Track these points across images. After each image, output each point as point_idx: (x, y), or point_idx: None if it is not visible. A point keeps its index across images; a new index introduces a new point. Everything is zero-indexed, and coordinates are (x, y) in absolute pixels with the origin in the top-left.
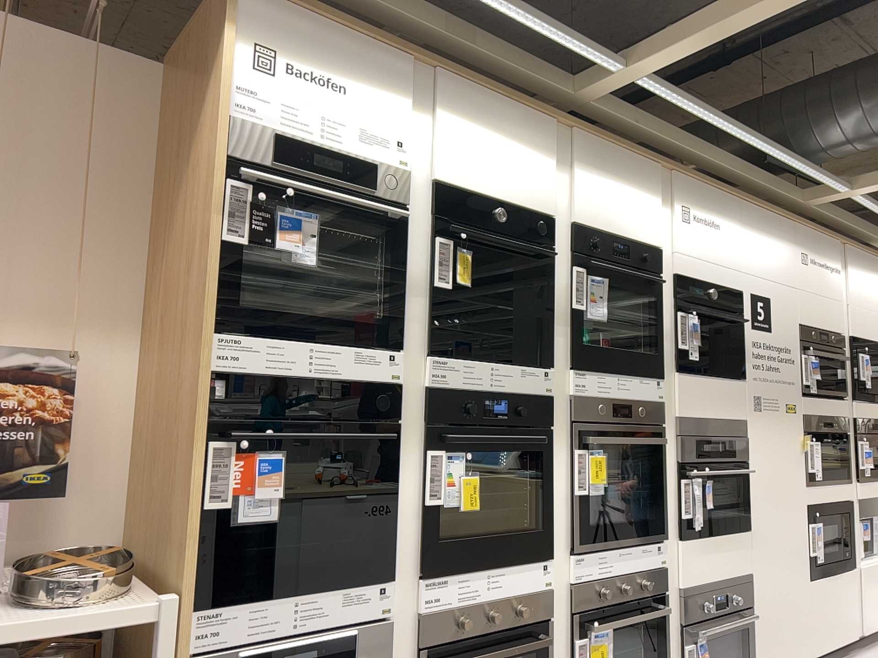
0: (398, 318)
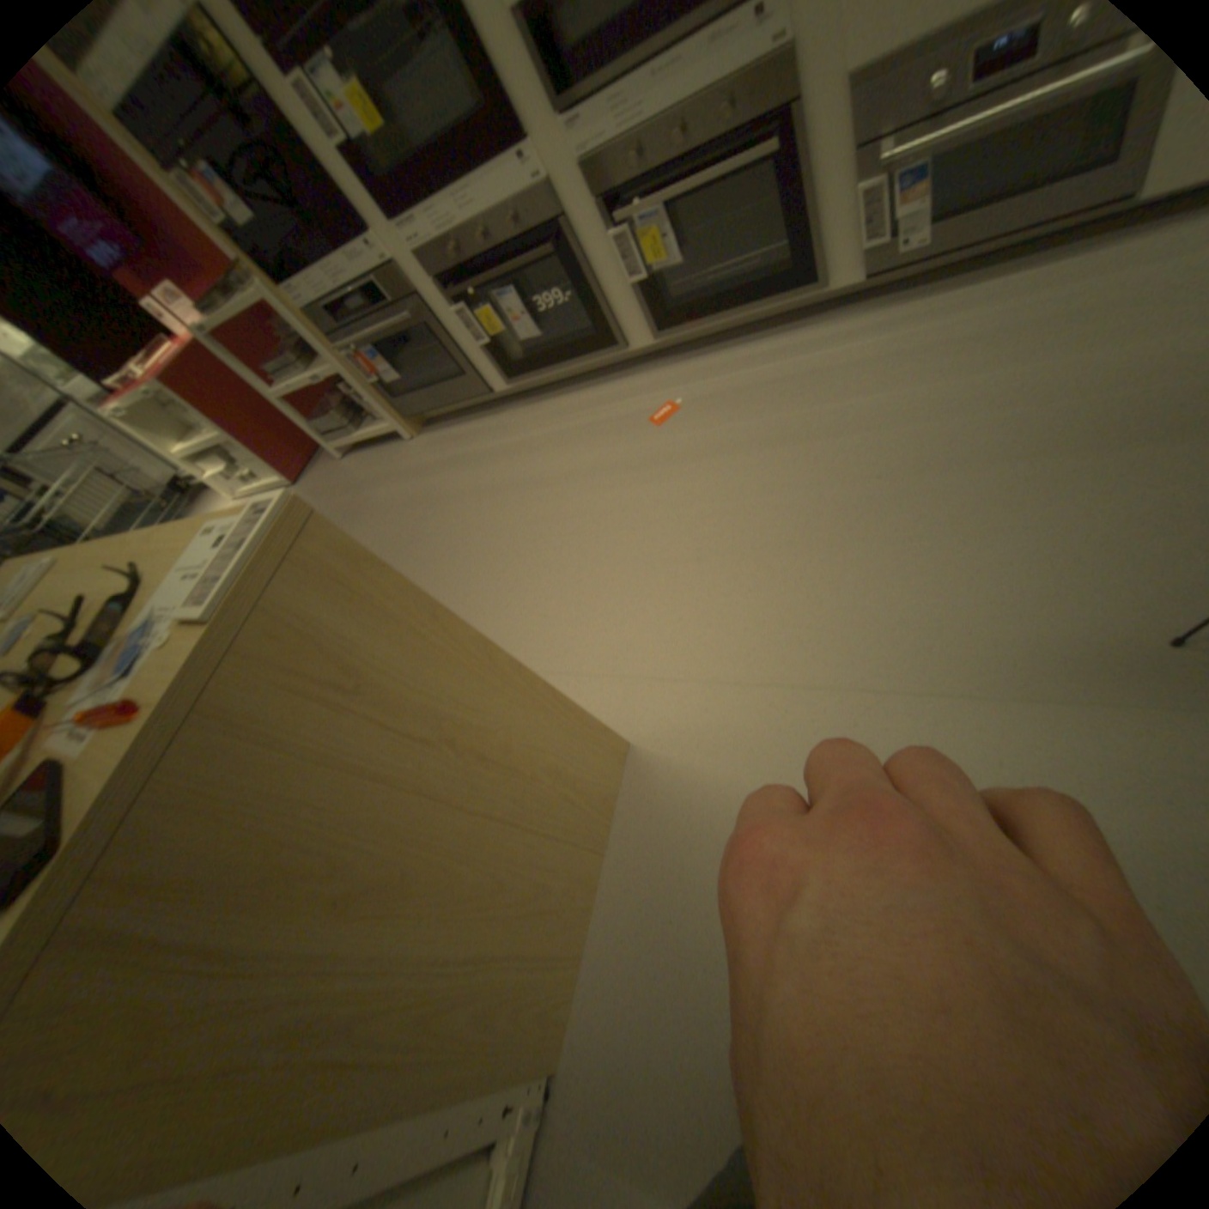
0: None
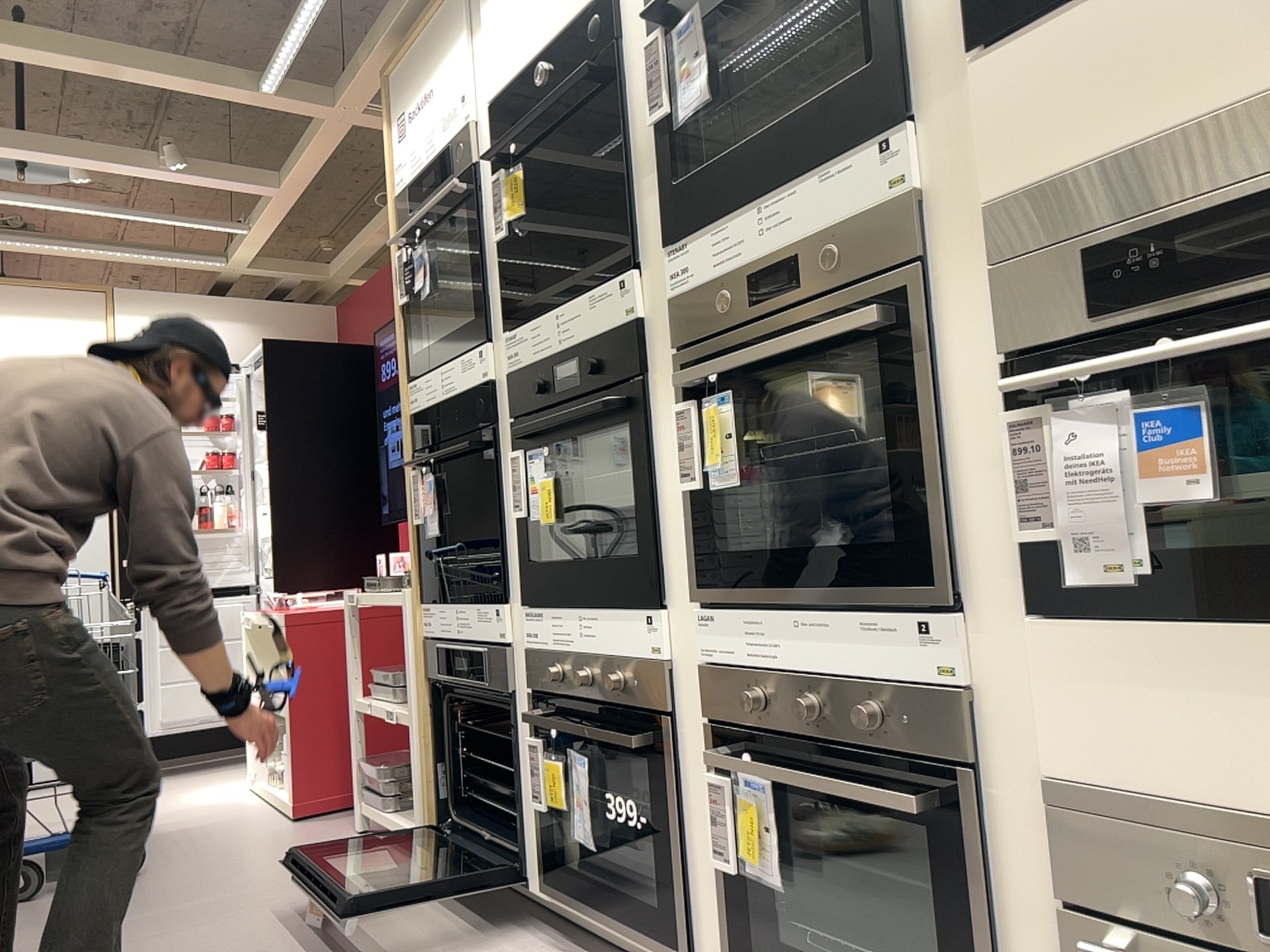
0: (478, 304)
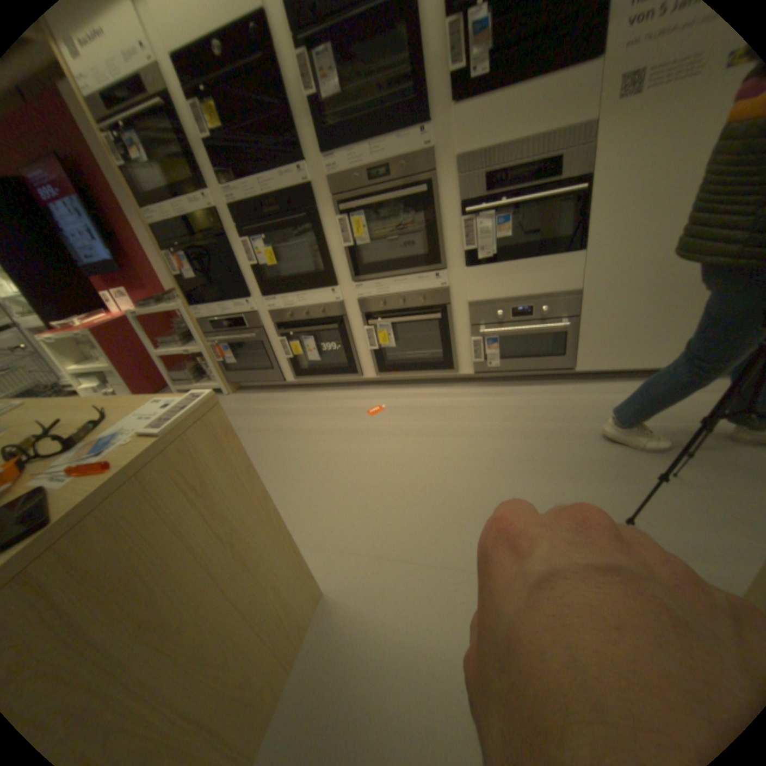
0: (193, 168)
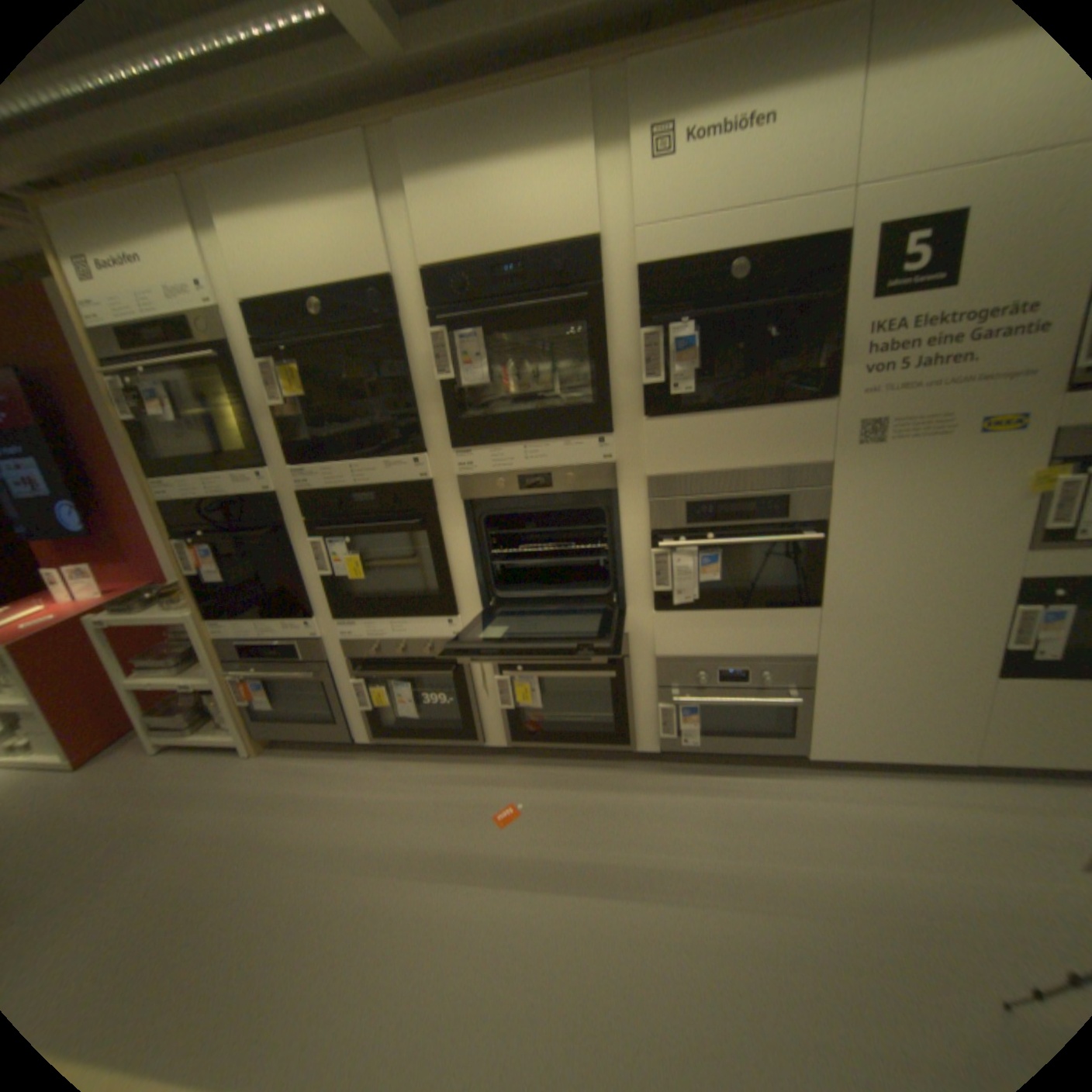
0: (250, 444)
